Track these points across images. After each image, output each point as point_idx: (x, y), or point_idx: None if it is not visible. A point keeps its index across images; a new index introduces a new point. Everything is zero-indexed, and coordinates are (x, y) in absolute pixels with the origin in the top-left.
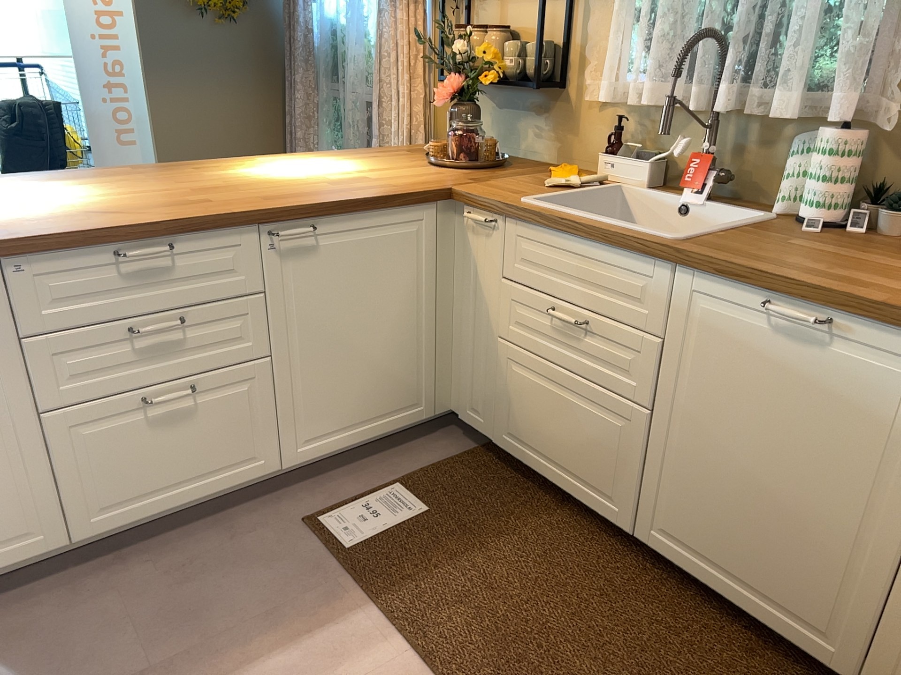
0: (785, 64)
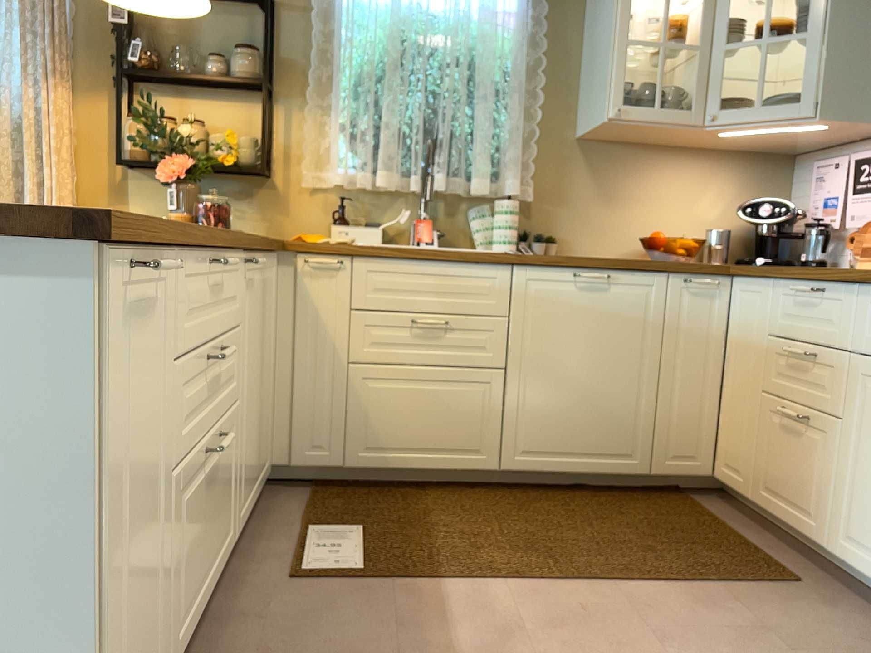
0: (476, 161)
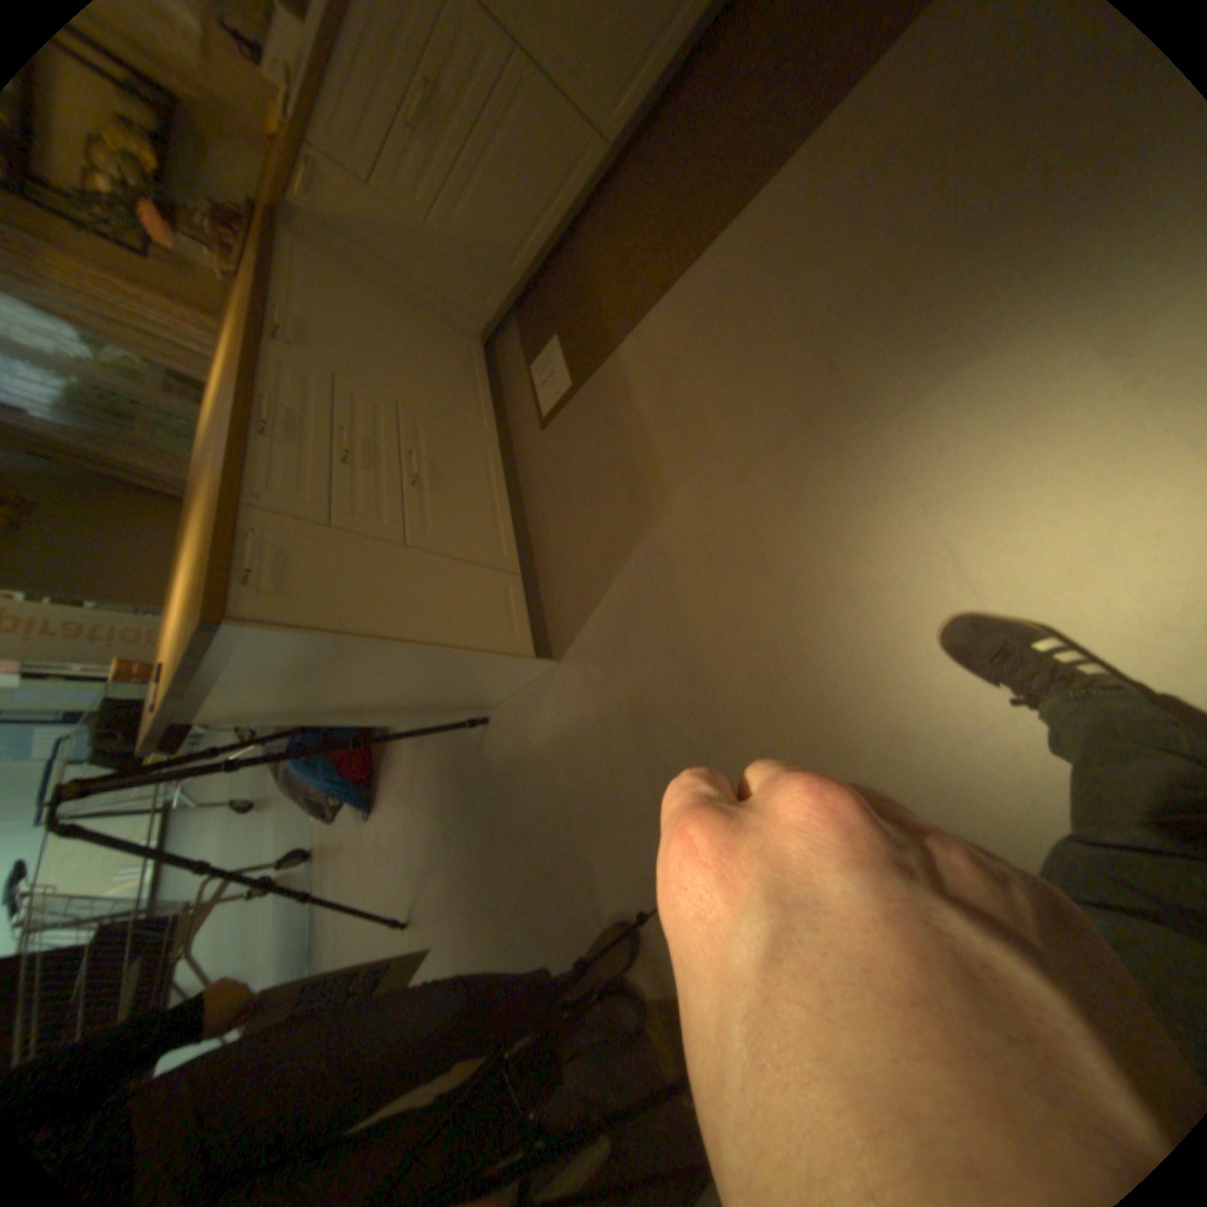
0: None
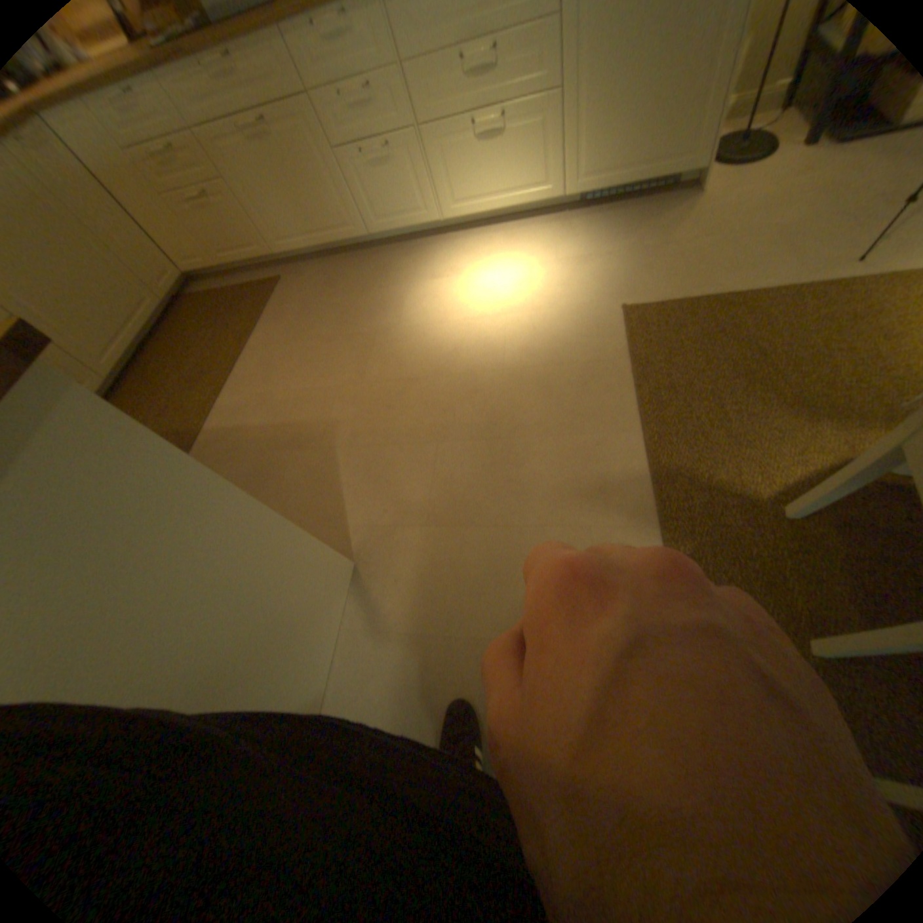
0: None
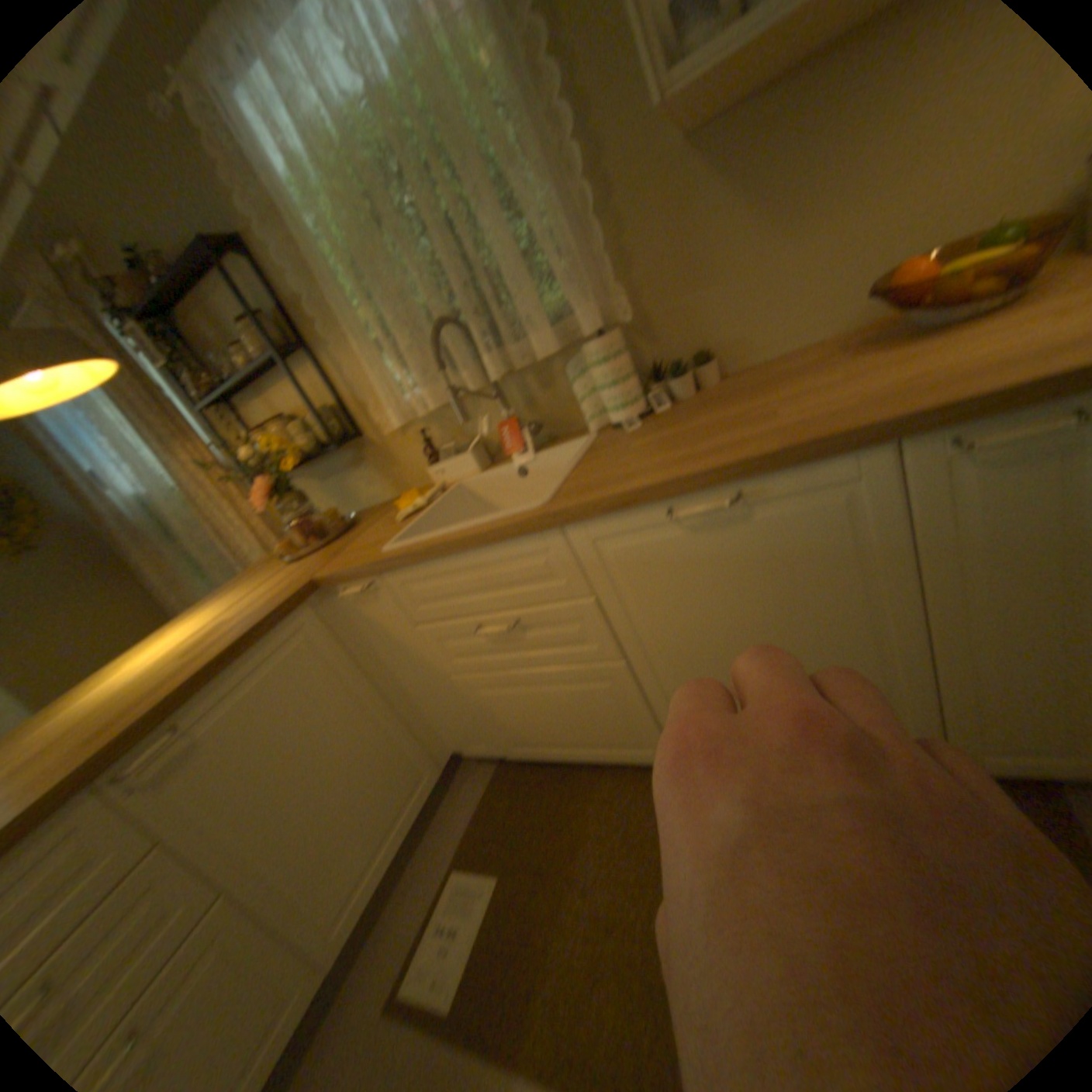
0: (522, 313)
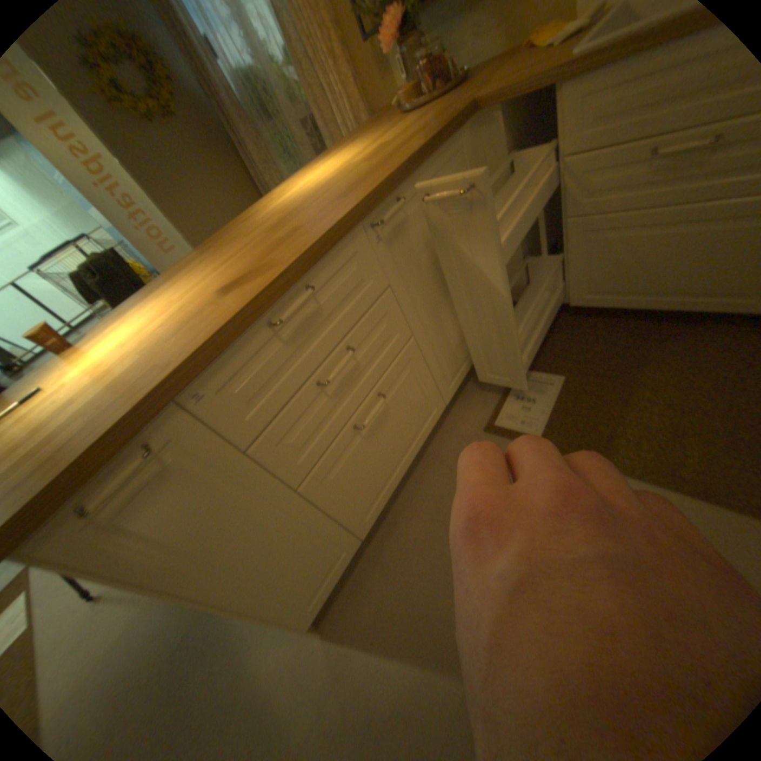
0: None
